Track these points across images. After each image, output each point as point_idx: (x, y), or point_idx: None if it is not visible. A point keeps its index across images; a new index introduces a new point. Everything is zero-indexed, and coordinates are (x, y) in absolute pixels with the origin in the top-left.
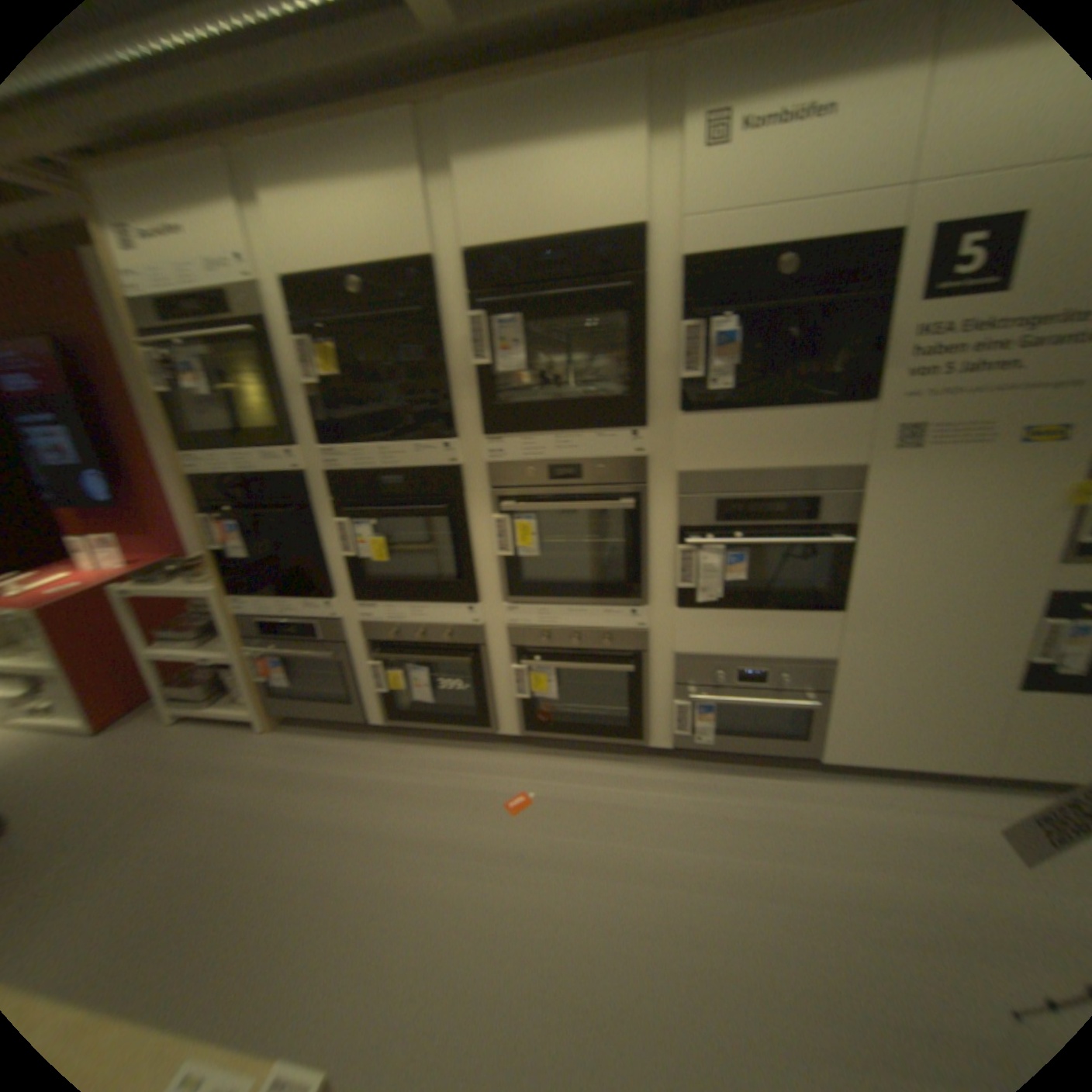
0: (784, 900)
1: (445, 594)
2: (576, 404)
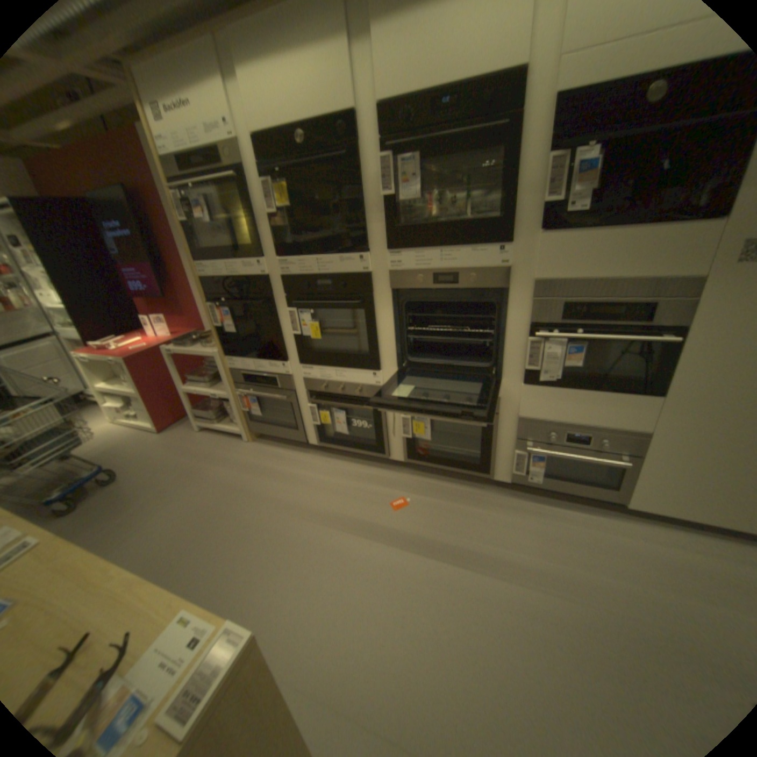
0: (582, 595)
1: (360, 363)
2: (460, 225)
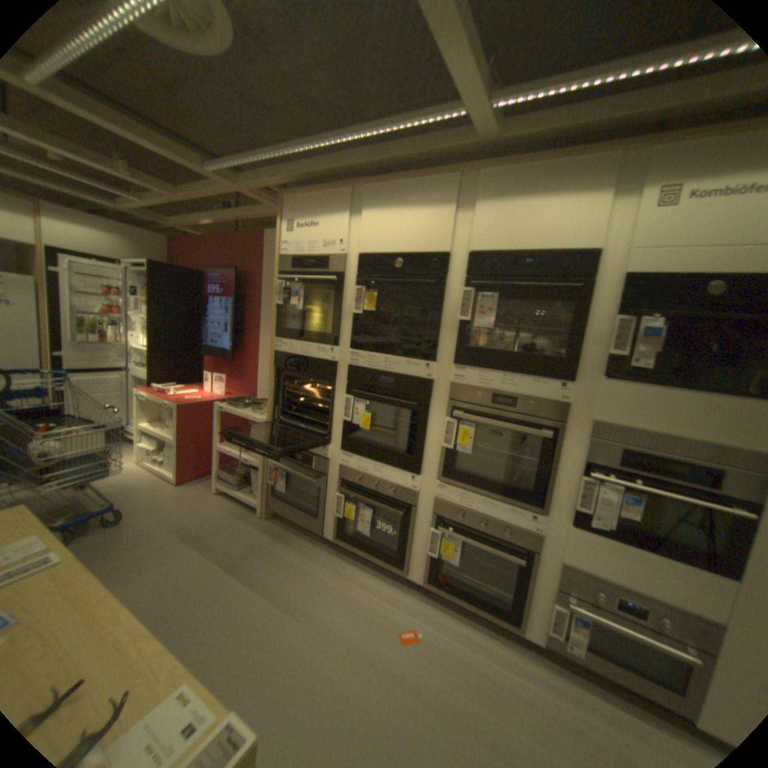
0: None
1: (402, 463)
2: (526, 357)
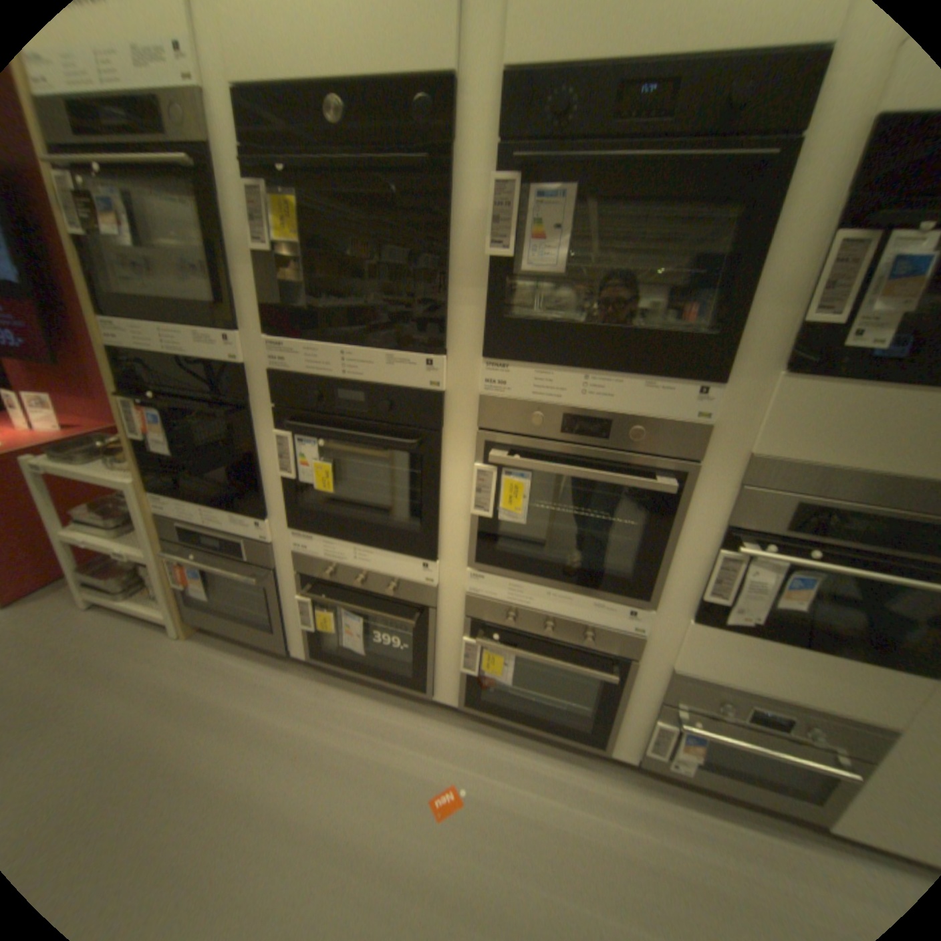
0: None
1: (403, 543)
2: (633, 334)
